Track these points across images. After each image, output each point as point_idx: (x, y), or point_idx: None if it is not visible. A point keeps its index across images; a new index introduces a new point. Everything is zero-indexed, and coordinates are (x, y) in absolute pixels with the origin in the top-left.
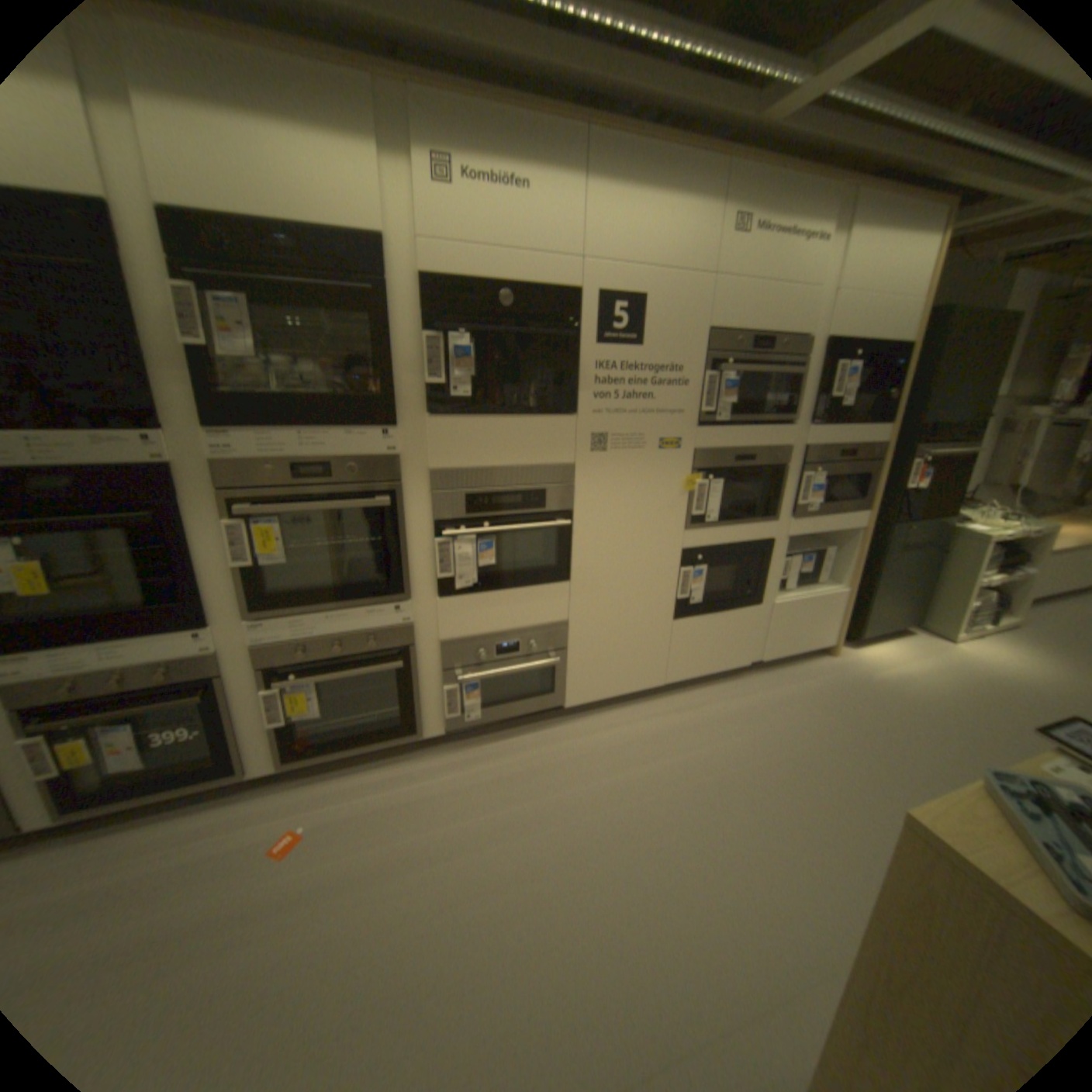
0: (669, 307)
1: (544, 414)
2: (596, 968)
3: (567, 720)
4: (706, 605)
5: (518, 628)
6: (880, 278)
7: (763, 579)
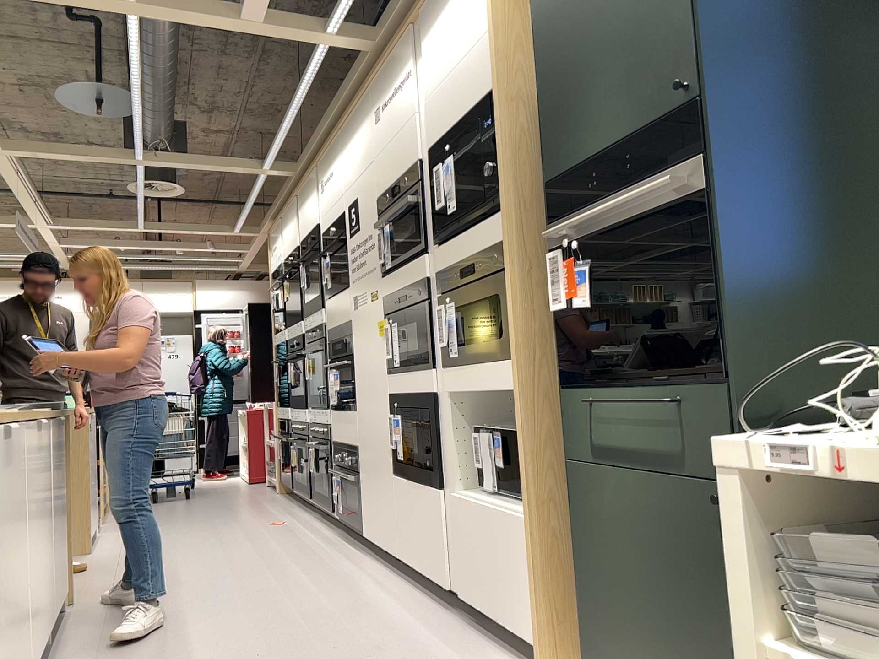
0: (363, 197)
1: (345, 288)
2: (168, 572)
3: (369, 554)
4: (407, 467)
5: (346, 443)
6: (449, 58)
7: (437, 450)
